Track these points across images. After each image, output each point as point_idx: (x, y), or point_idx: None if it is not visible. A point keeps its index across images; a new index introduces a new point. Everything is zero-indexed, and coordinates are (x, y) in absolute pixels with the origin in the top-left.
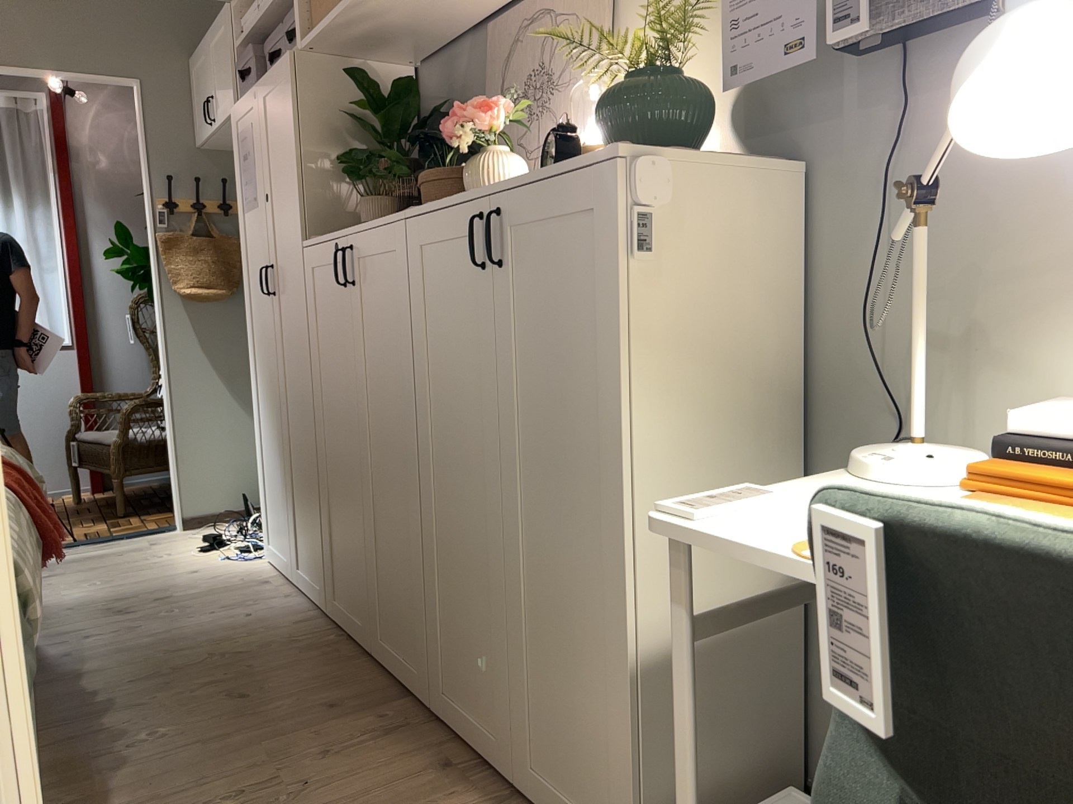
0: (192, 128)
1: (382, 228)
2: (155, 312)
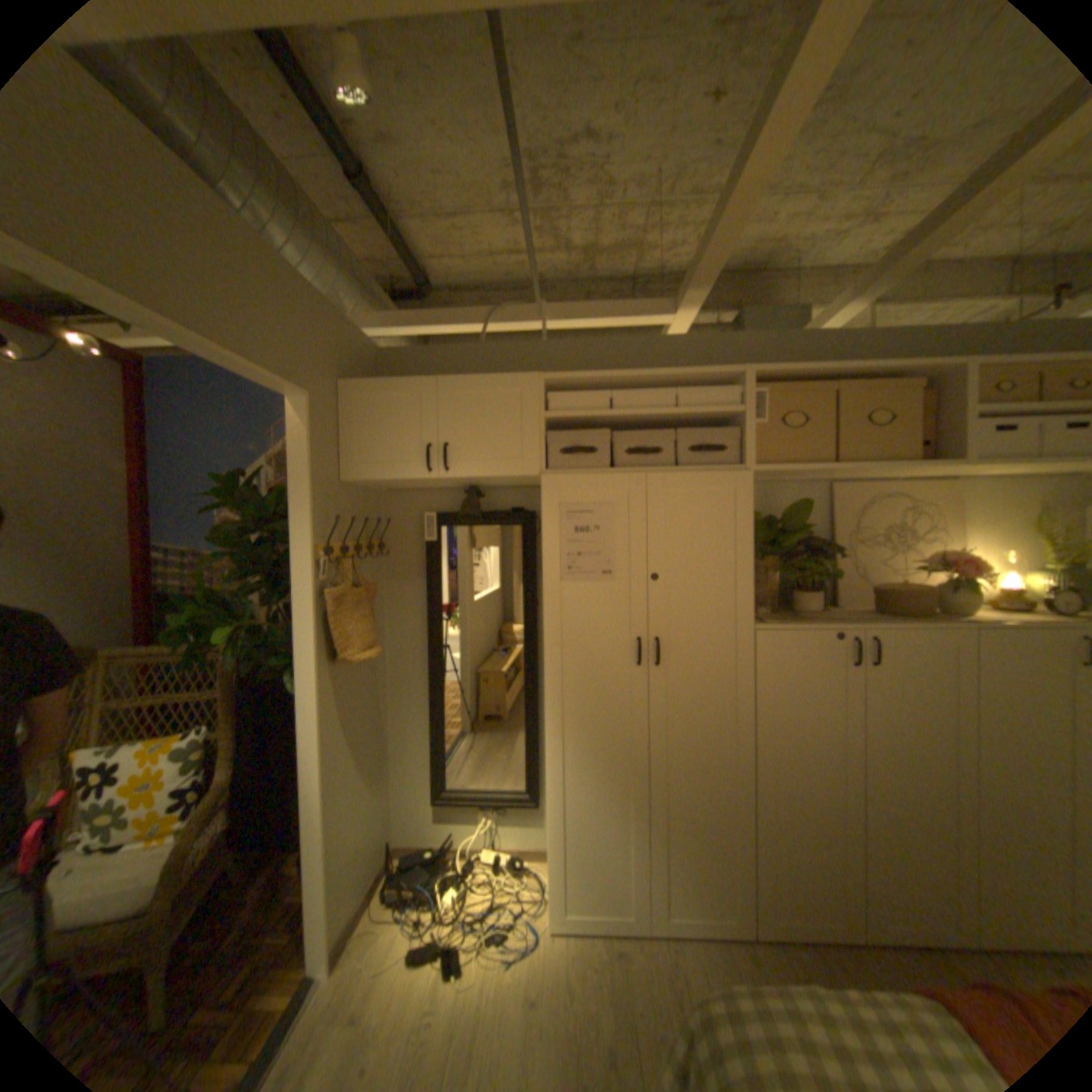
0: (338, 459)
1: (941, 632)
2: (298, 692)
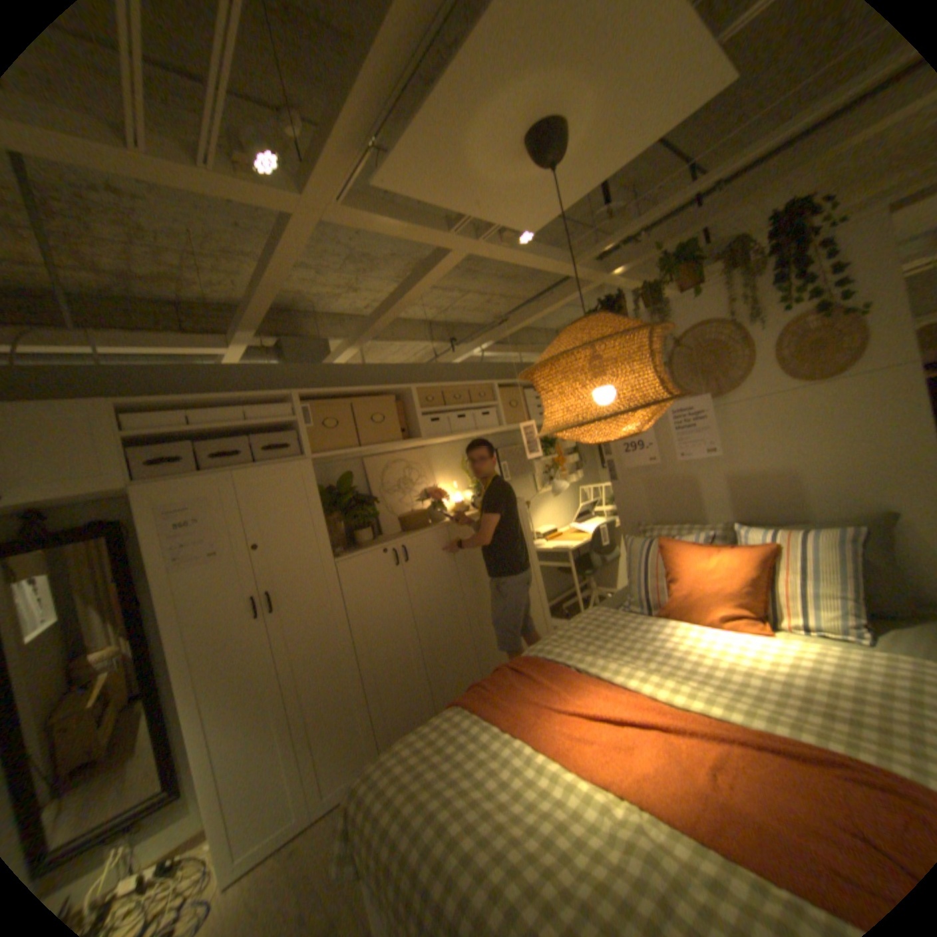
0: None
1: (431, 531)
2: None
